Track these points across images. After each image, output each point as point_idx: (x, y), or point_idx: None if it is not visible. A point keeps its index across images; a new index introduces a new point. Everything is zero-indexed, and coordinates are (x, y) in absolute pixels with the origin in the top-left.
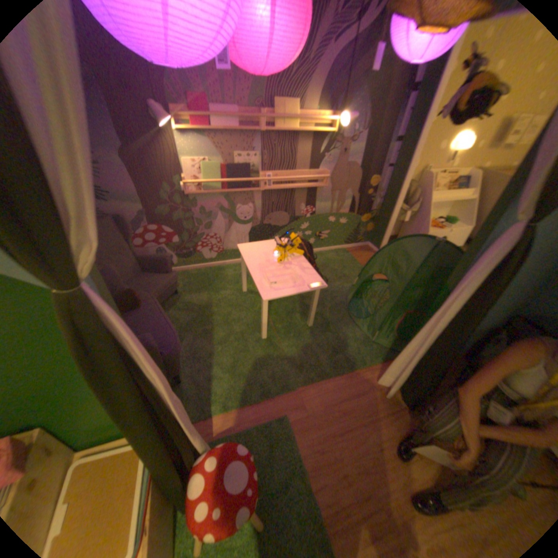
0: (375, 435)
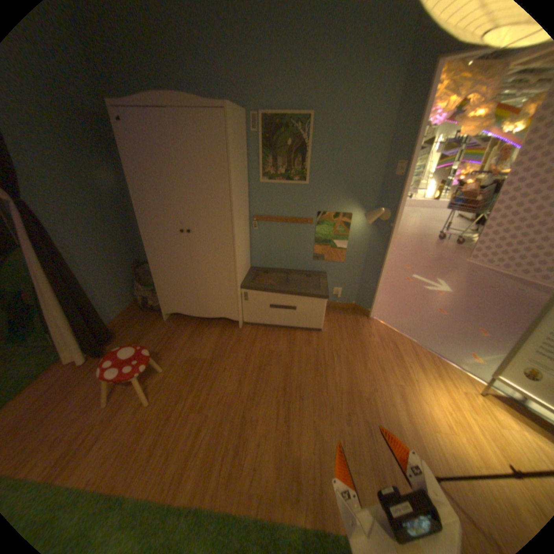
0: (75, 396)
